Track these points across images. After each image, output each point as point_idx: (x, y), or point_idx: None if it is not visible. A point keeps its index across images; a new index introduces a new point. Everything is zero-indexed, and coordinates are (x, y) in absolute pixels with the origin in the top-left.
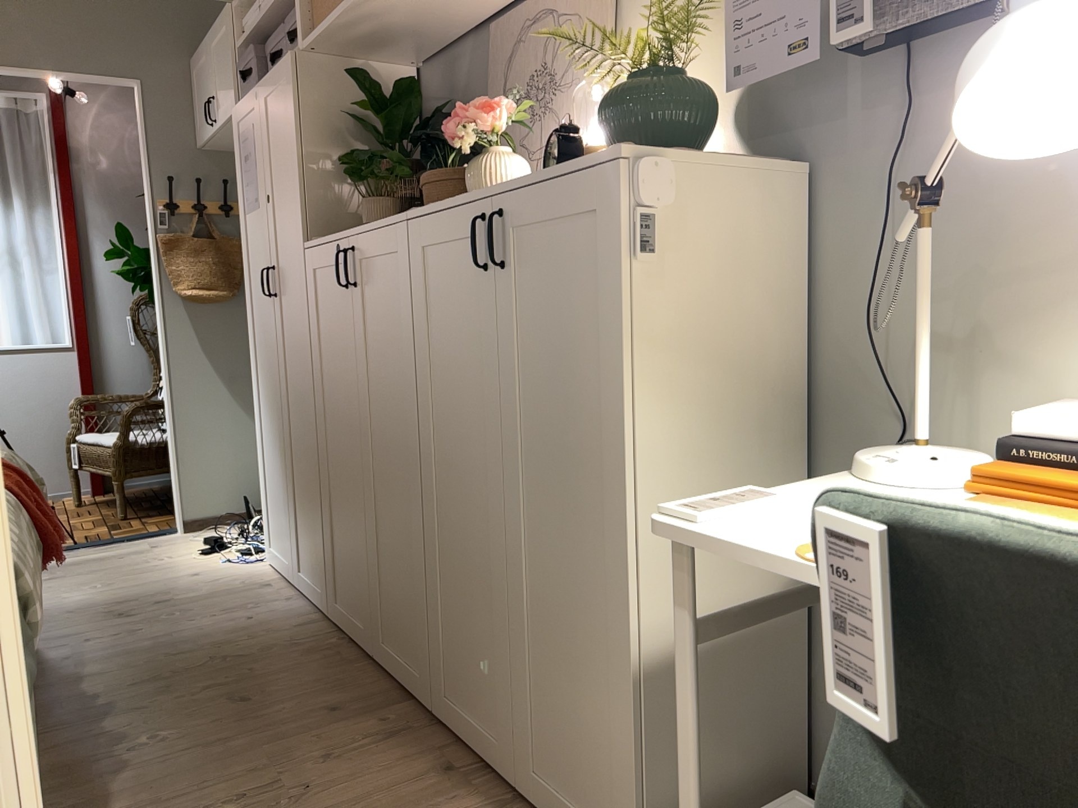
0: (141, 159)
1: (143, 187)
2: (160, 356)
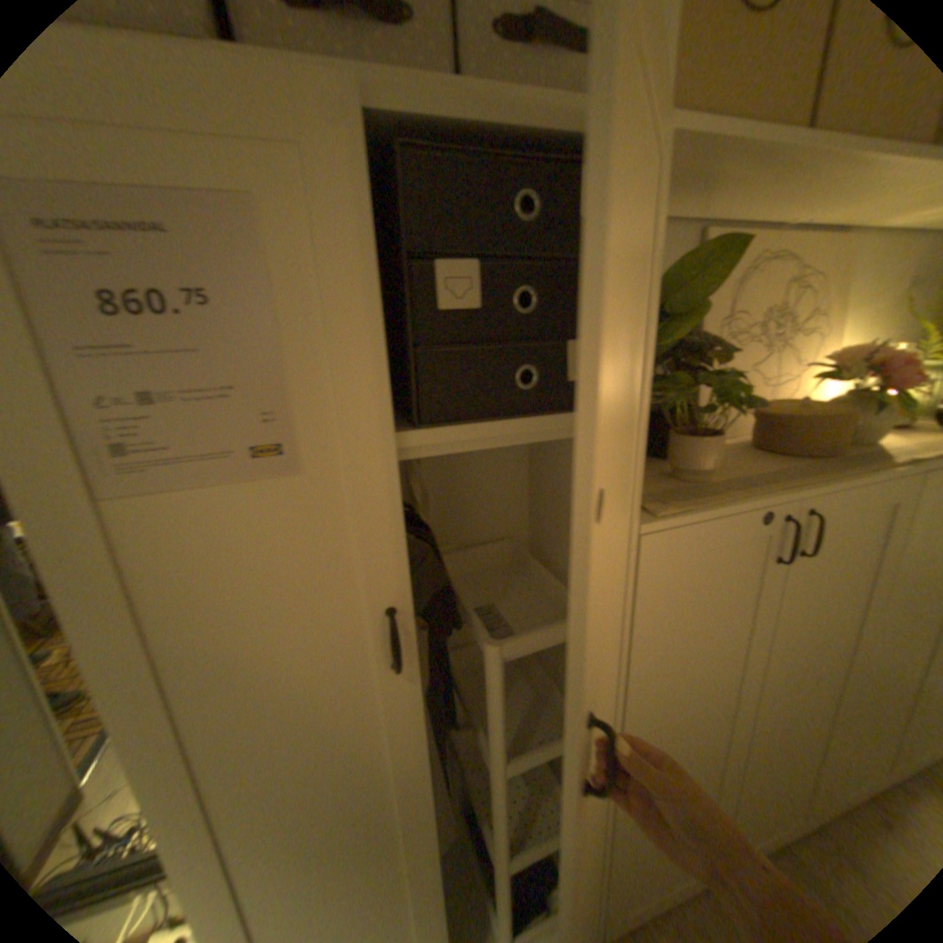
0: None
1: None
2: None
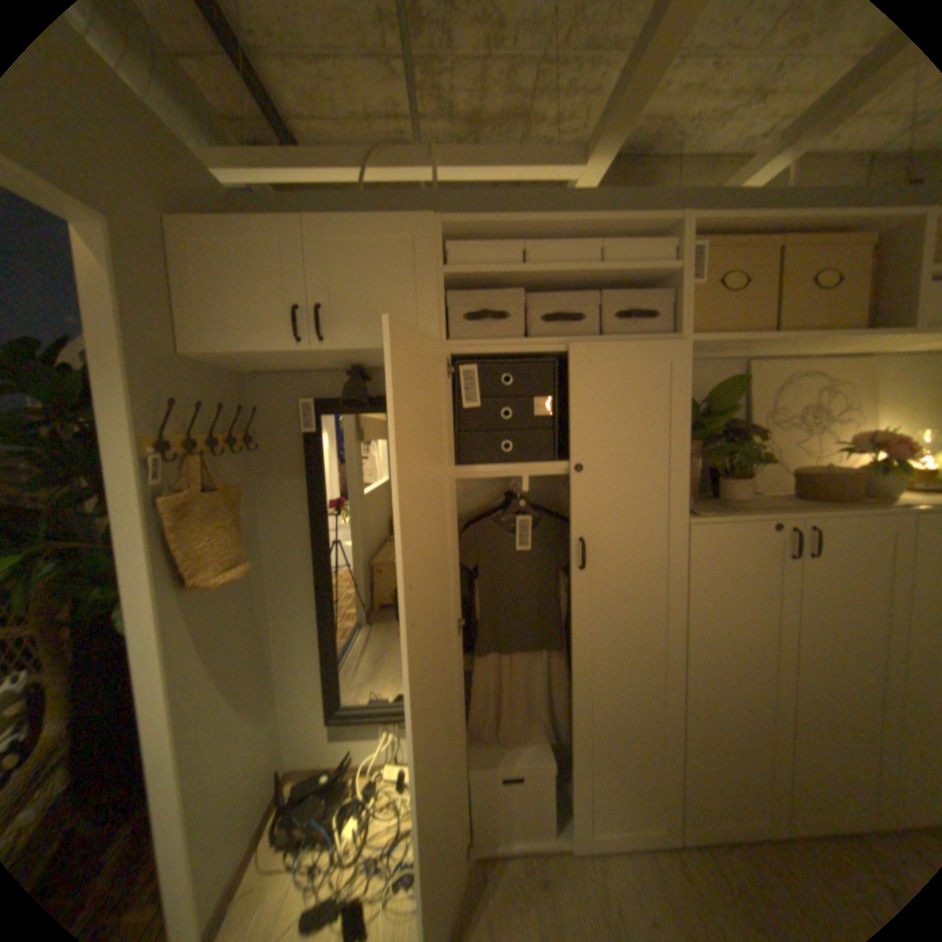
0: (88, 362)
1: (95, 412)
2: (139, 704)
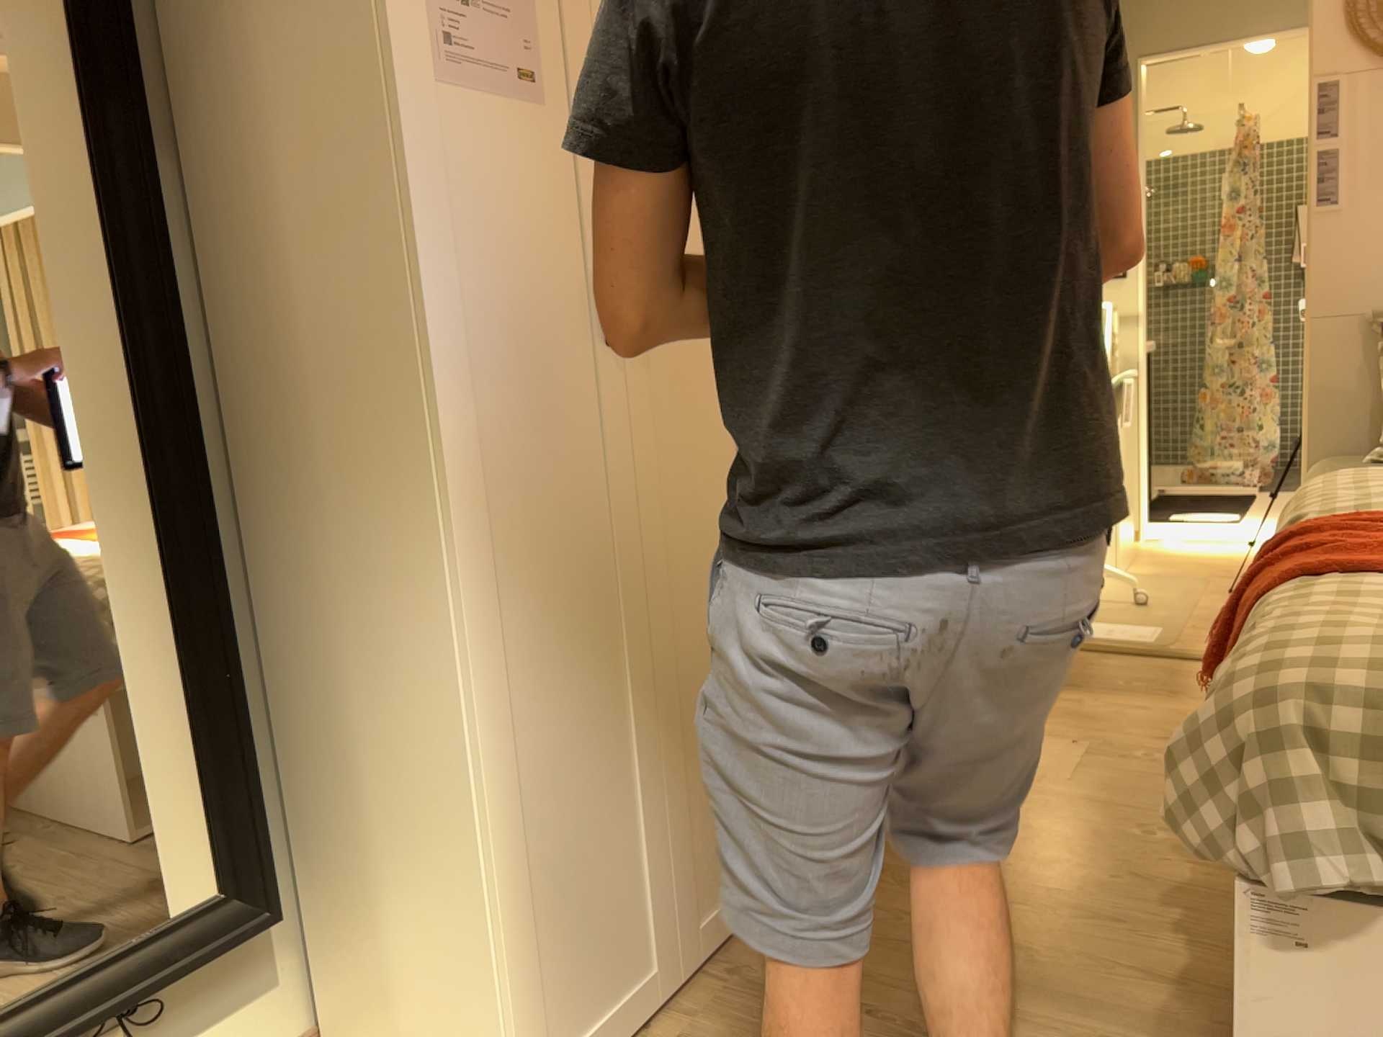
0: None
1: None
2: None
